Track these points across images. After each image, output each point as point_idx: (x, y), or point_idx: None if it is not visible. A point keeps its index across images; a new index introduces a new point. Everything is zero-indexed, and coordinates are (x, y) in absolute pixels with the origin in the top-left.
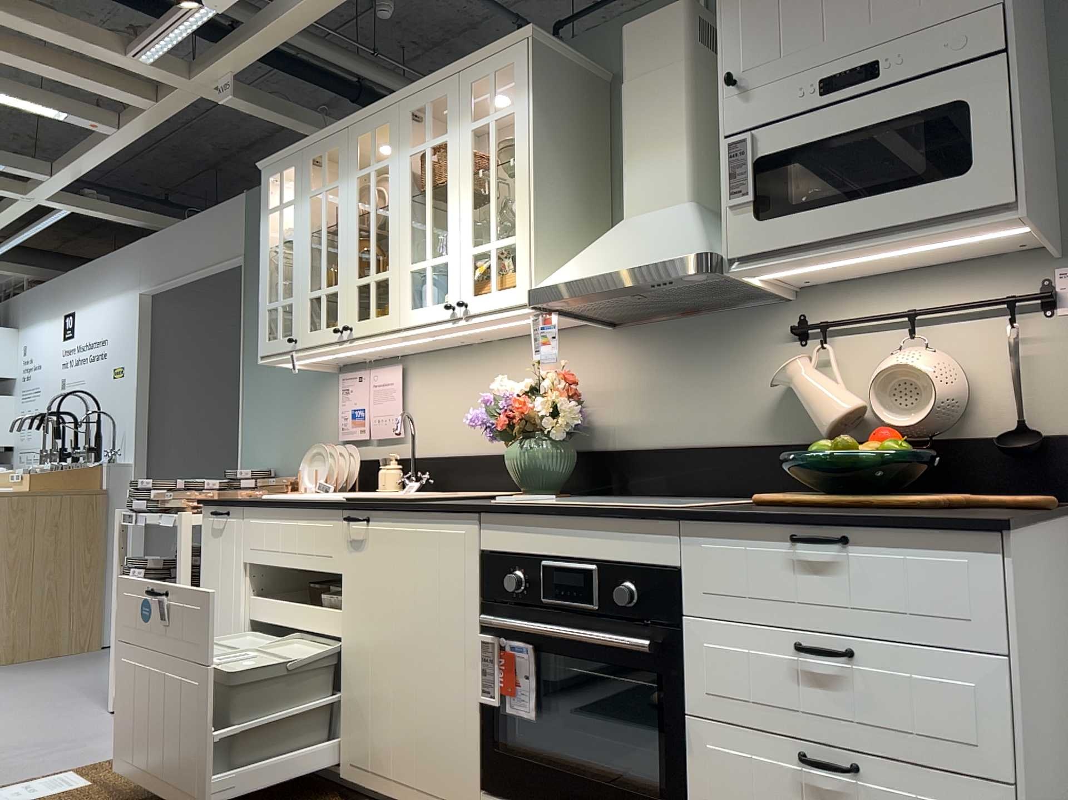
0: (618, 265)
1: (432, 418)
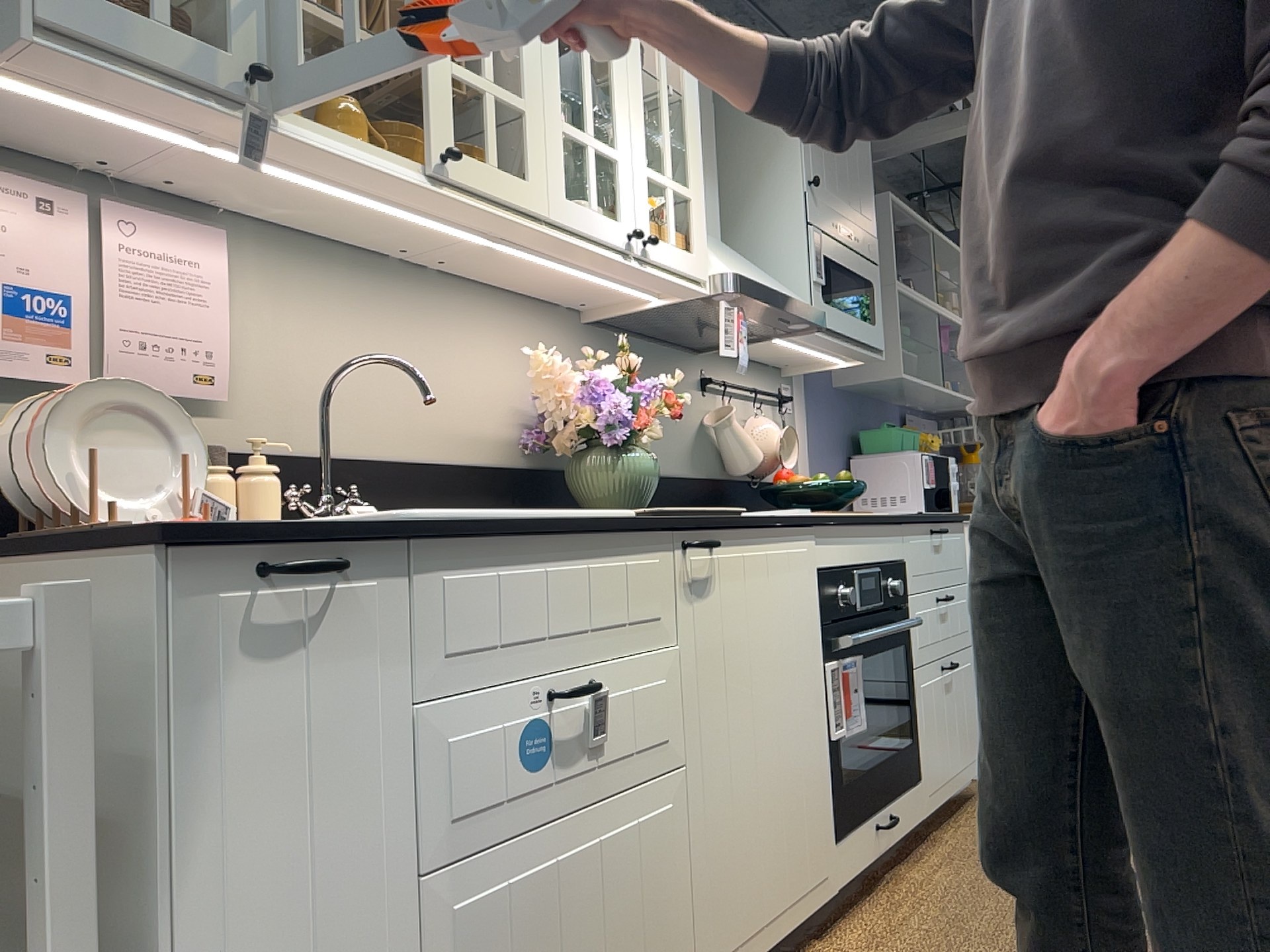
0: (780, 291)
1: (302, 375)
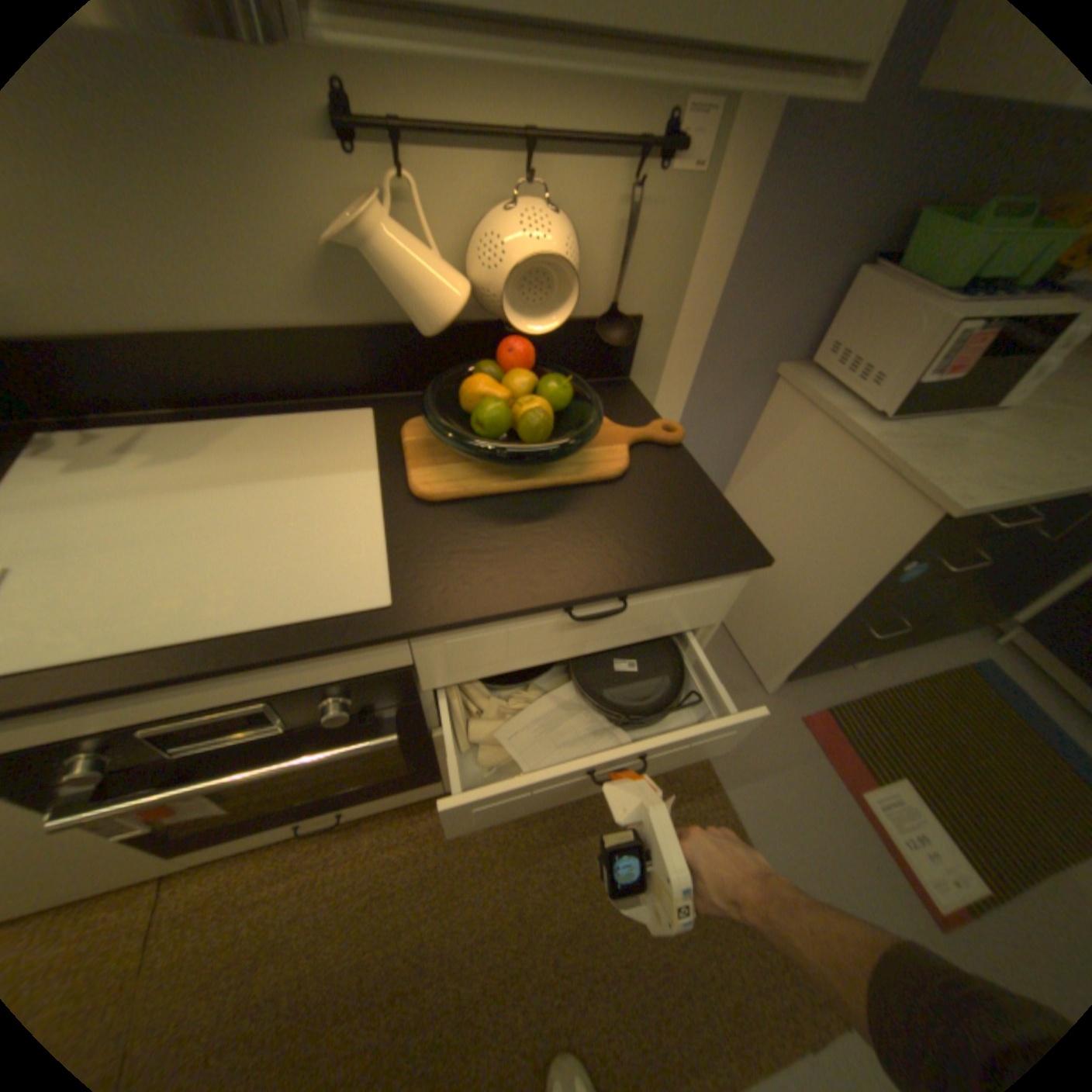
0: None
1: None
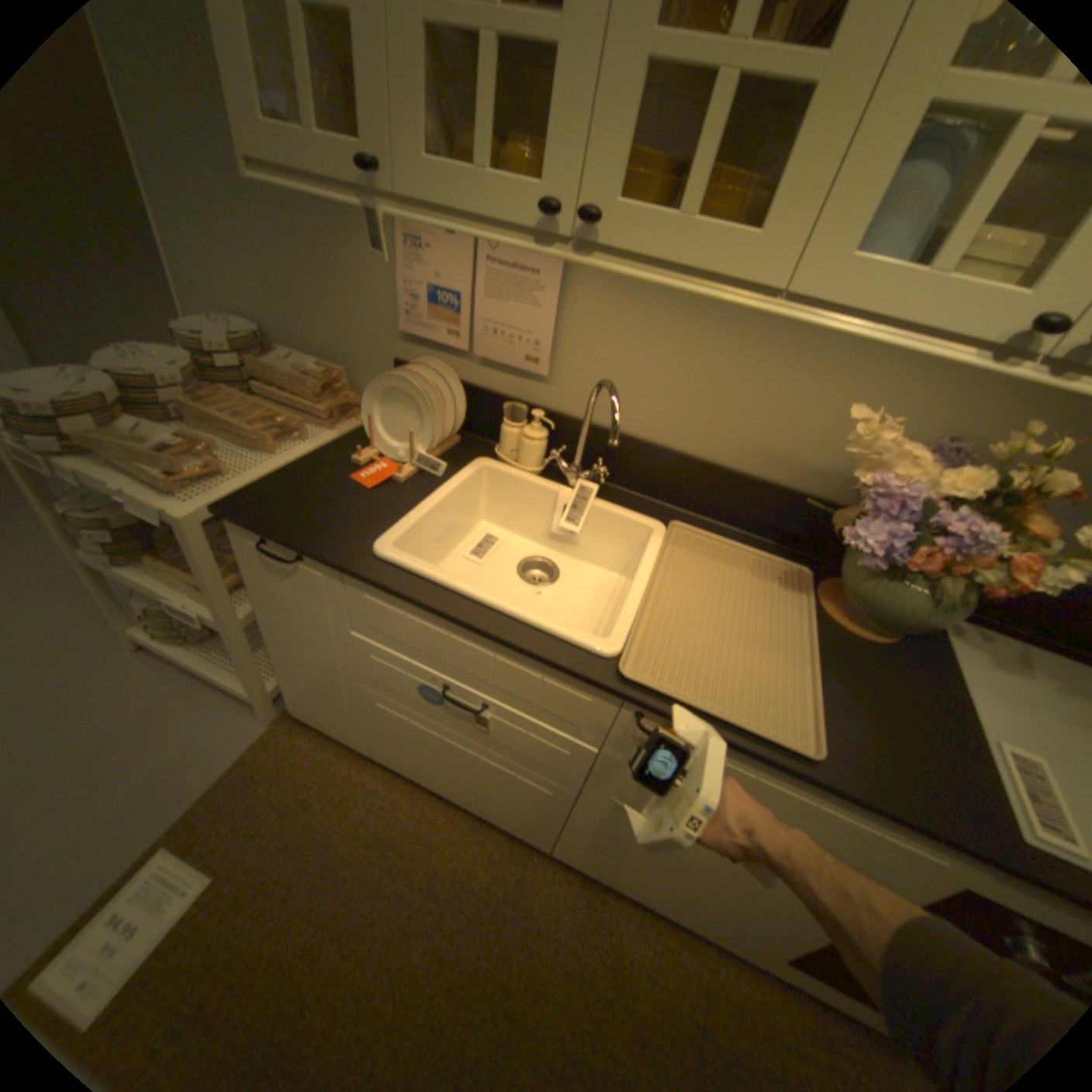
0: None
1: (617, 366)
